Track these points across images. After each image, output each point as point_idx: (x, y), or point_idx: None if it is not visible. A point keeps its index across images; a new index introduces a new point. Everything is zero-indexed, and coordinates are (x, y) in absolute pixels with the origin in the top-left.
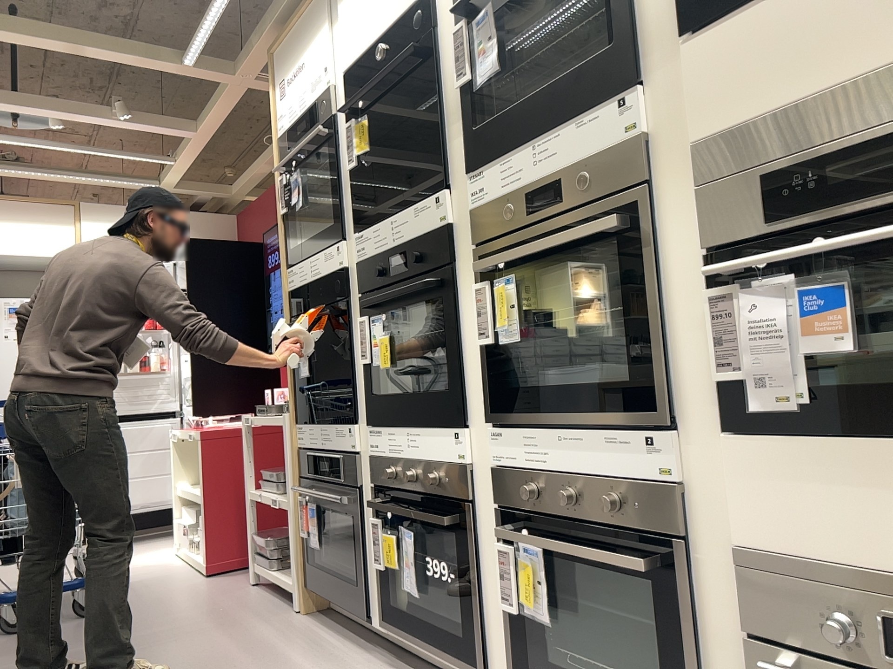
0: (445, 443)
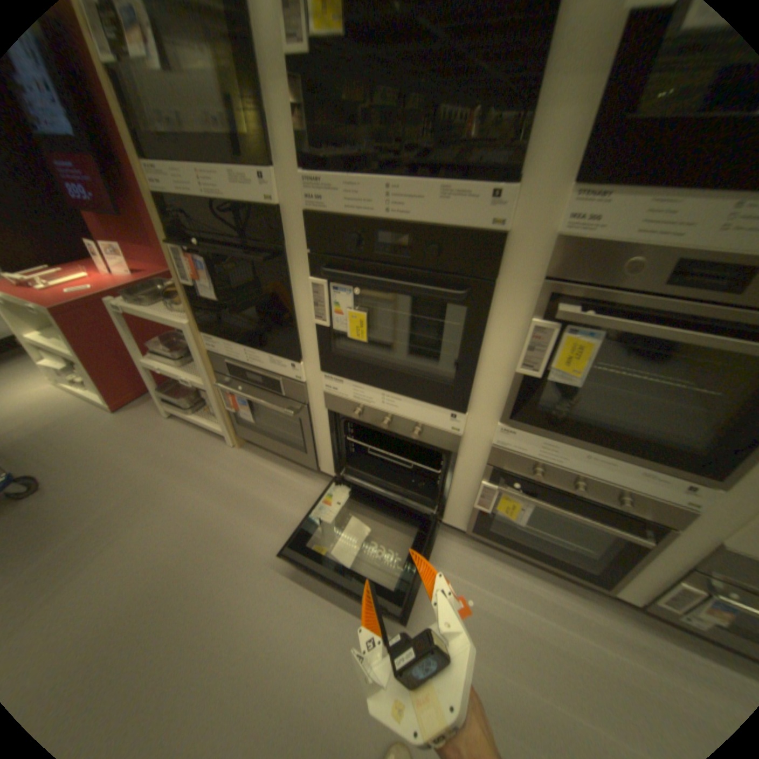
0: (437, 415)
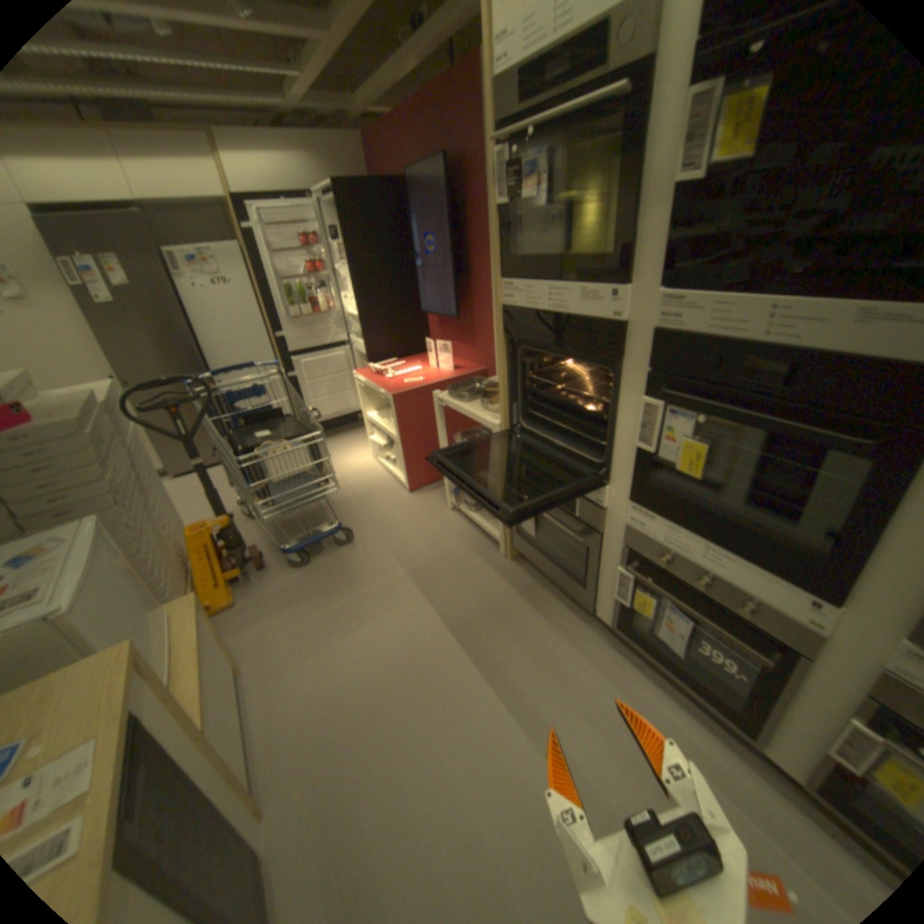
0: (789, 596)
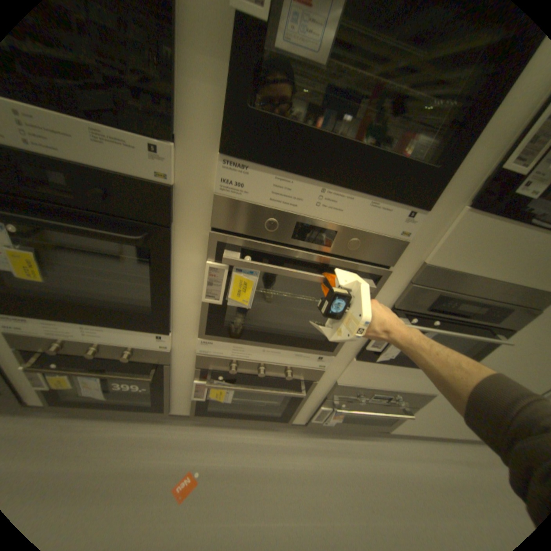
0: (142, 338)
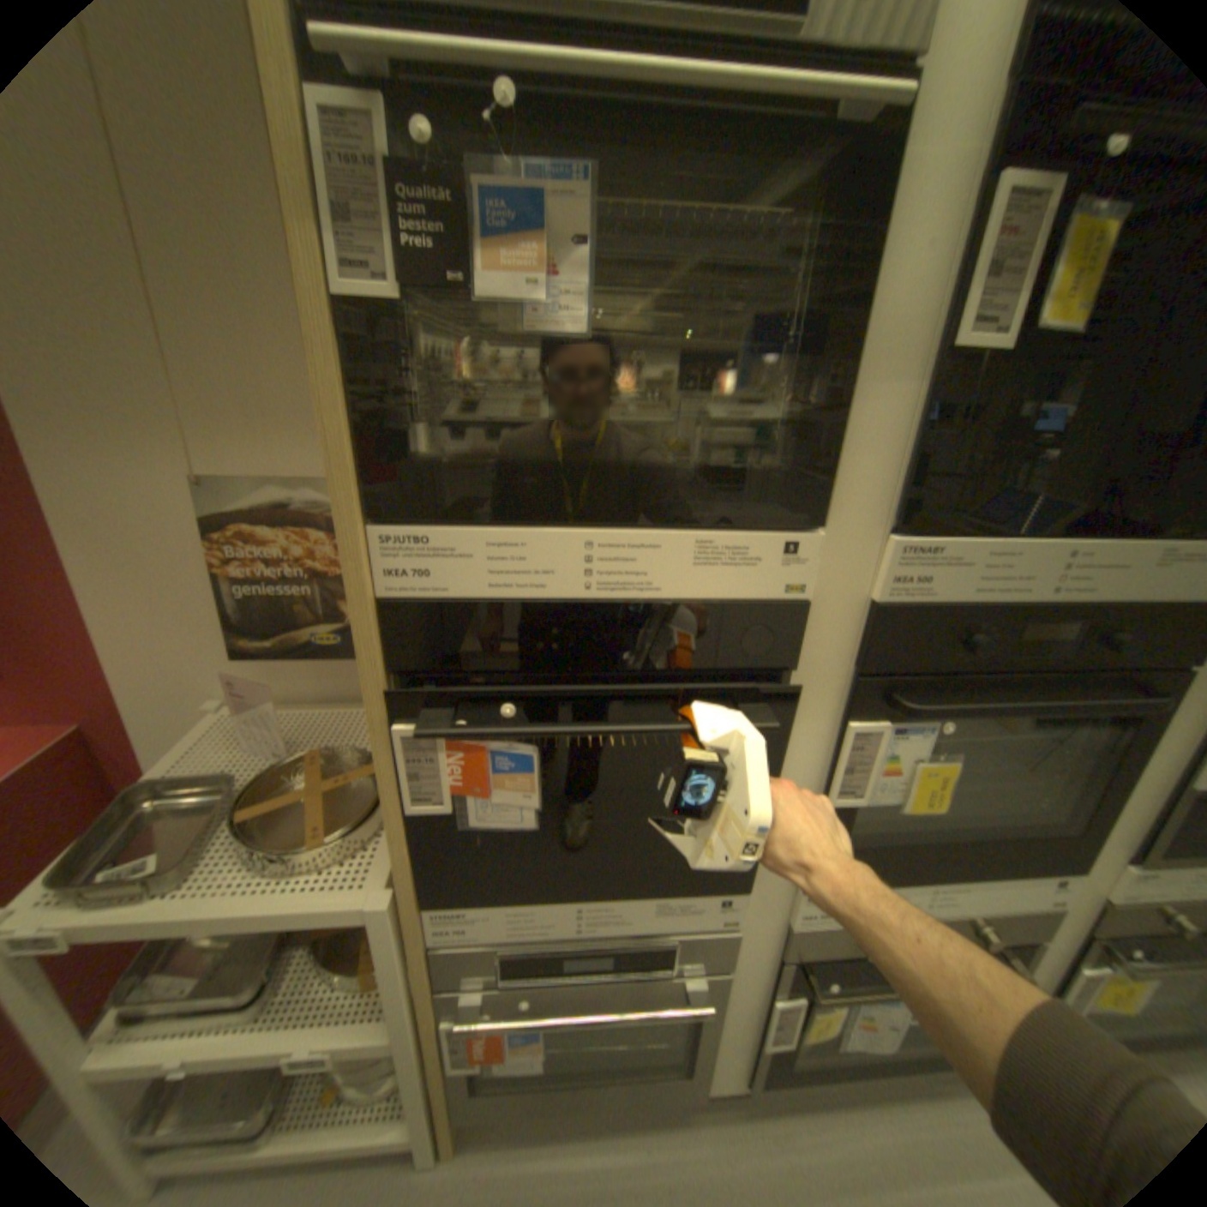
0: (1032, 892)
